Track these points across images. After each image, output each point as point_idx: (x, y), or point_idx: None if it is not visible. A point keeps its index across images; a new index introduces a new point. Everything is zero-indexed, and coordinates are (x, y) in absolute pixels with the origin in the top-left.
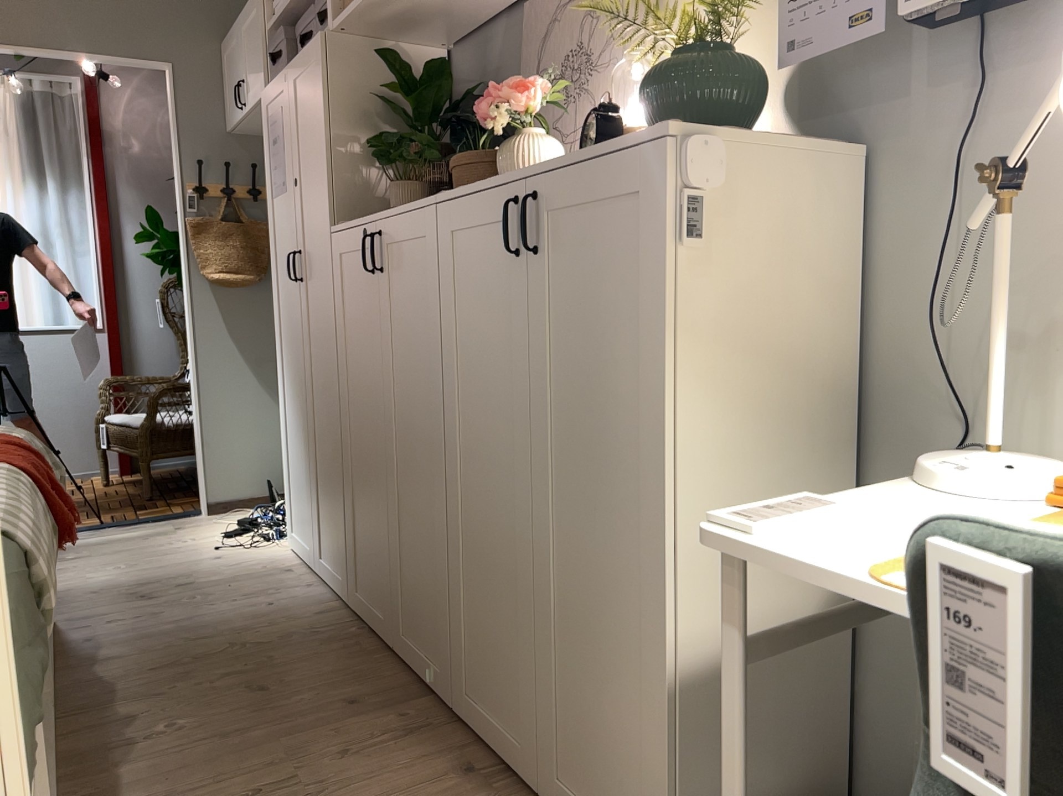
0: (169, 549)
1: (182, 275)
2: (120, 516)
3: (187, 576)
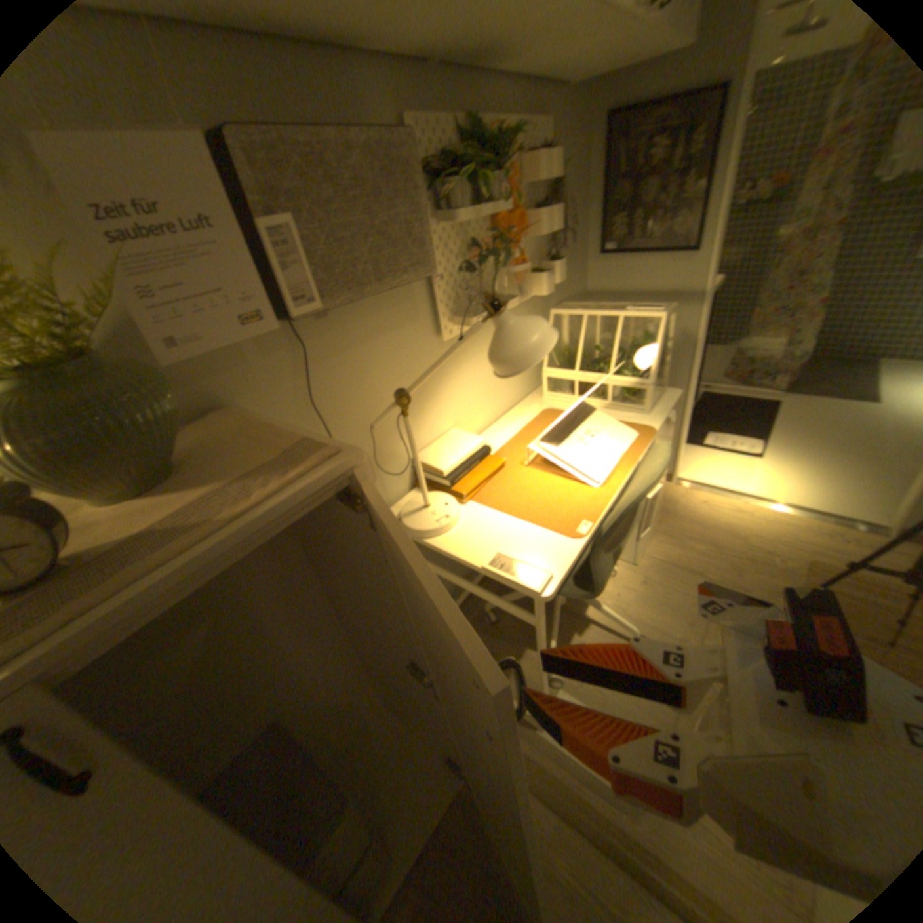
0: None
1: None
2: None
3: None
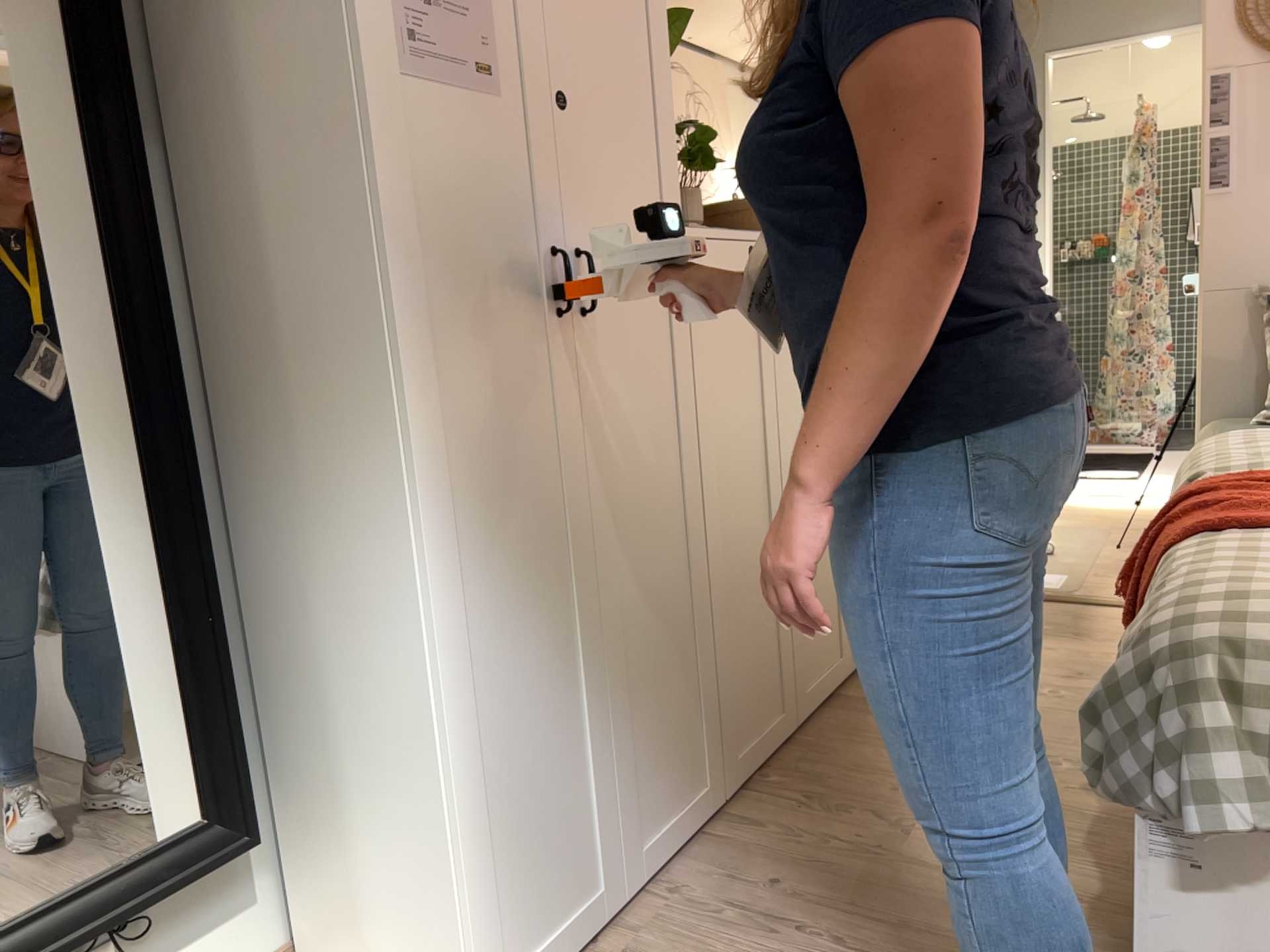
0: None
1: None
2: None
3: None
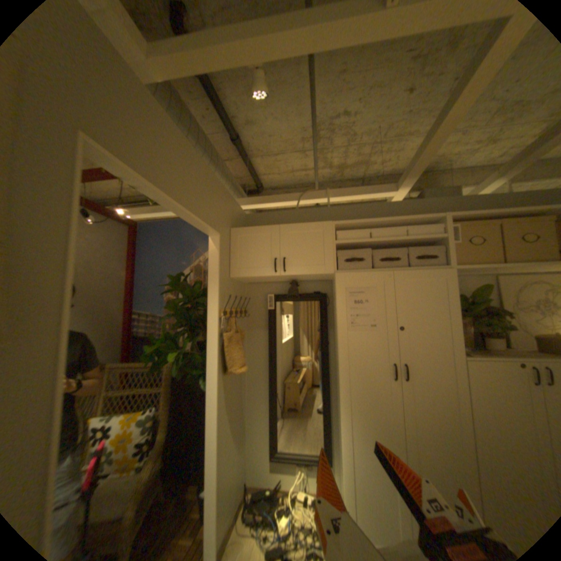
0: None
1: (208, 374)
2: None
3: None
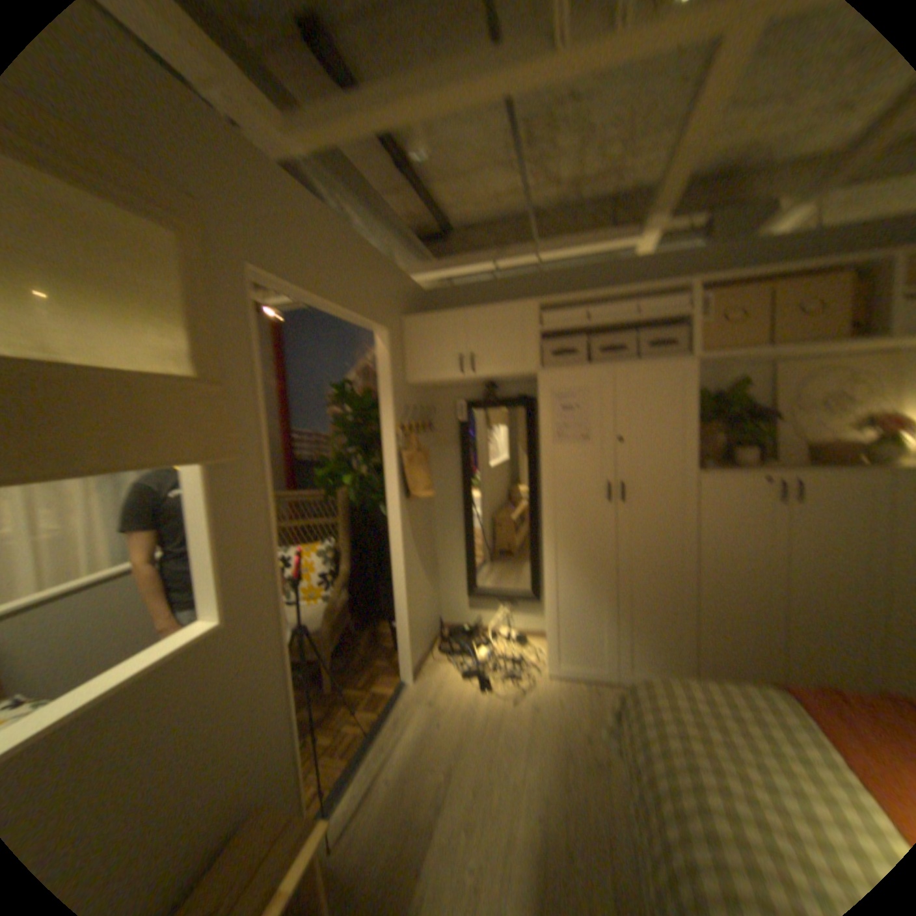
0: (486, 724)
1: (387, 497)
2: (355, 721)
3: (567, 733)
